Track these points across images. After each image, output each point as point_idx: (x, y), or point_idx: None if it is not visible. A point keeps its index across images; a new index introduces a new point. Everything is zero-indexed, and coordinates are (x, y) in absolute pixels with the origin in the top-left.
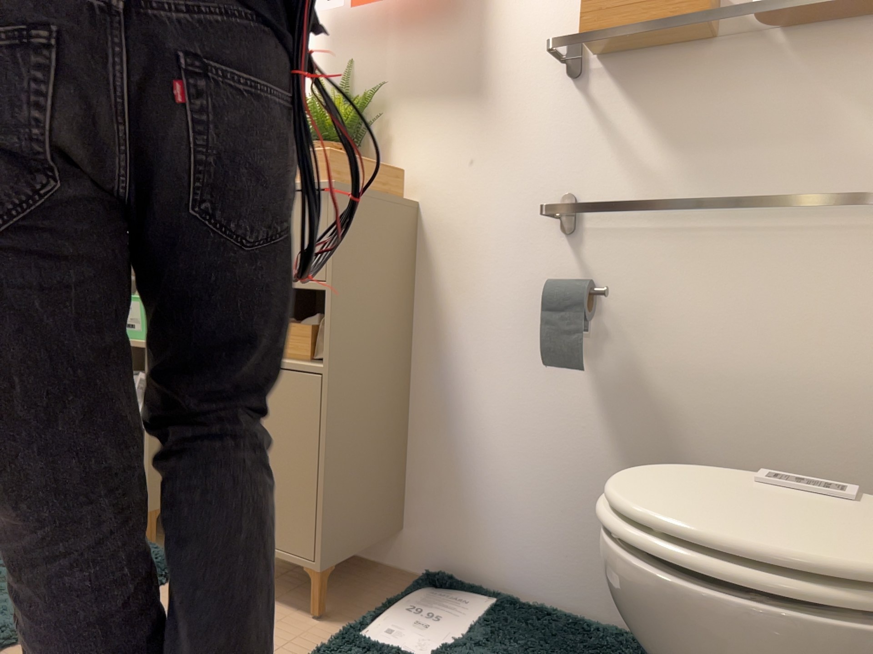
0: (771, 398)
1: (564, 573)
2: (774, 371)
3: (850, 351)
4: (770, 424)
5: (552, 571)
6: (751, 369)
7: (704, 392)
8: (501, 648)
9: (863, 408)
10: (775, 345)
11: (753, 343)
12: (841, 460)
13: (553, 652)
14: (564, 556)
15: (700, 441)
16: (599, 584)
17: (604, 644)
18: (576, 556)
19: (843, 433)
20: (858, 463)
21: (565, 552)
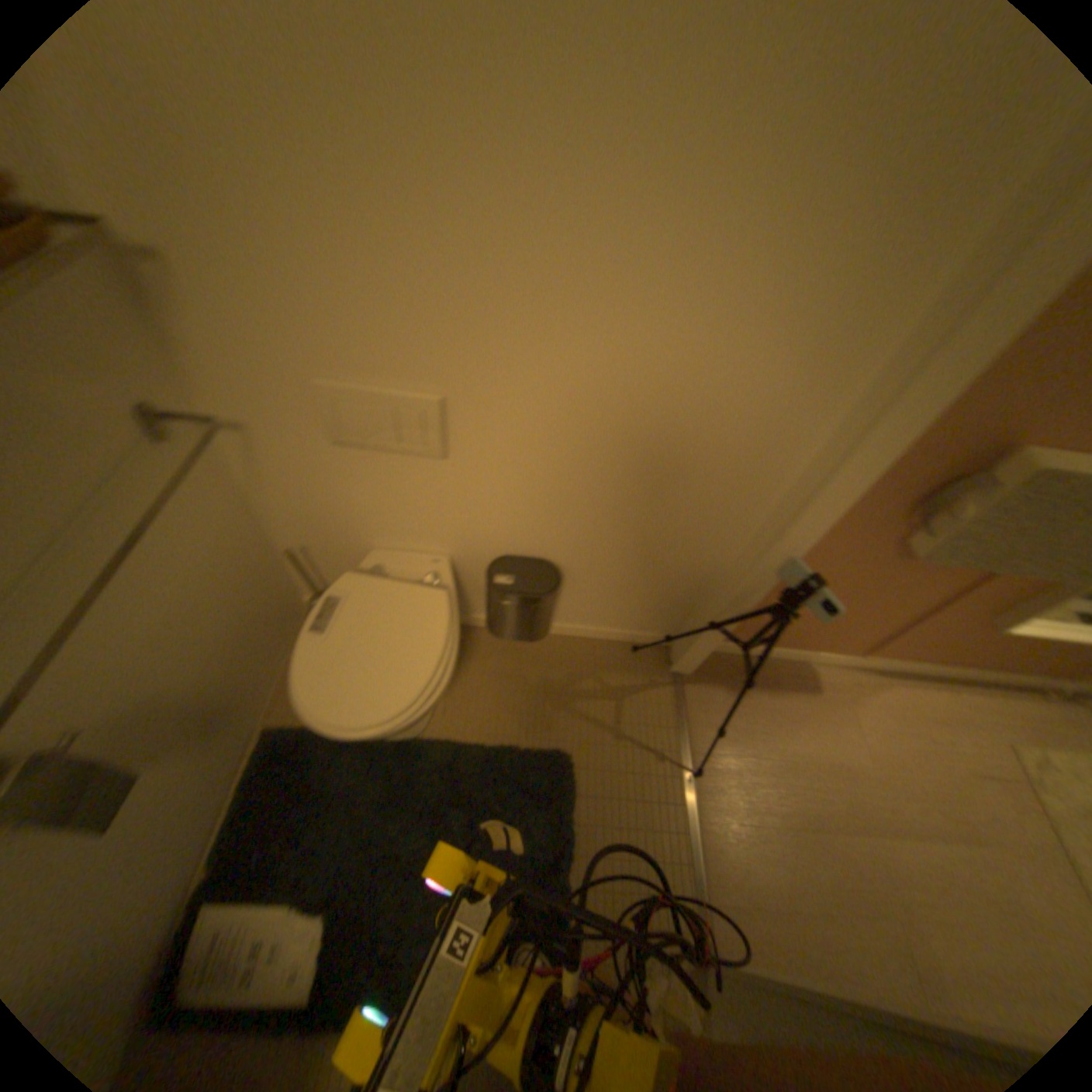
0: (191, 605)
1: (195, 833)
2: (180, 593)
3: (198, 535)
4: (201, 616)
5: (190, 847)
6: (170, 609)
7: (162, 657)
8: (304, 859)
9: (223, 552)
10: (168, 581)
11: (157, 597)
12: (234, 584)
13: (302, 816)
14: (188, 832)
15: (185, 675)
16: (212, 797)
17: (281, 783)
18: (192, 818)
19: (226, 573)
20: (239, 575)
21: (185, 831)
